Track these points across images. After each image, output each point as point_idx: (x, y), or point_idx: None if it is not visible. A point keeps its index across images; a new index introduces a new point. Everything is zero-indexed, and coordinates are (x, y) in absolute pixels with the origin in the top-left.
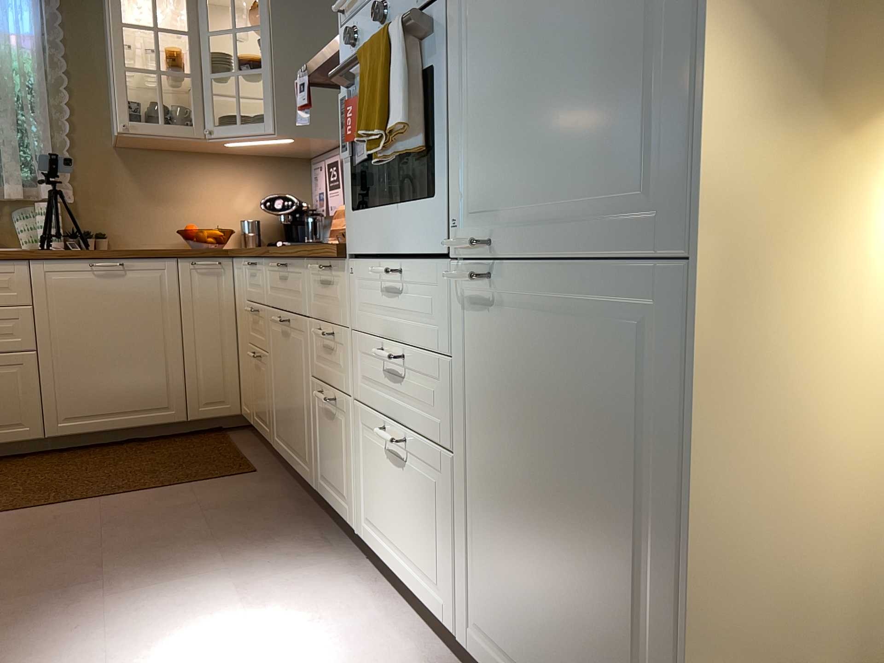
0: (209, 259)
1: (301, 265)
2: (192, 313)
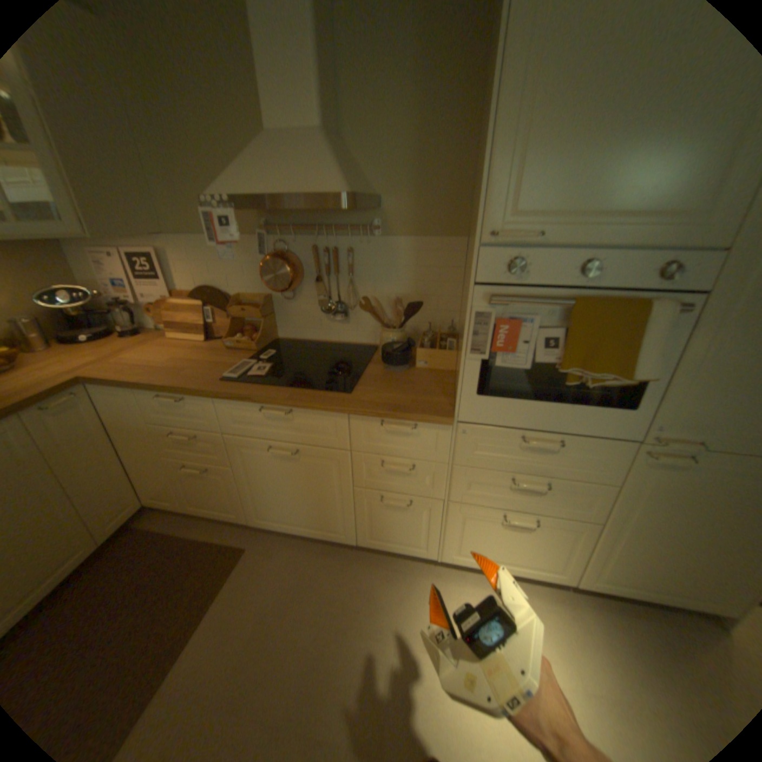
0: (60, 396)
1: (334, 415)
2: (64, 457)
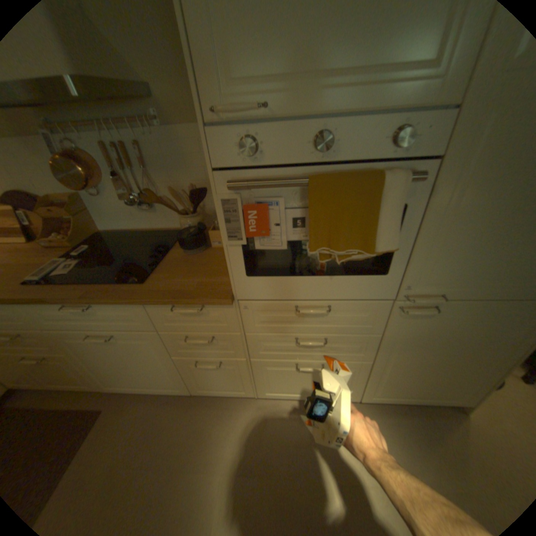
0: None
1: (130, 305)
2: None
